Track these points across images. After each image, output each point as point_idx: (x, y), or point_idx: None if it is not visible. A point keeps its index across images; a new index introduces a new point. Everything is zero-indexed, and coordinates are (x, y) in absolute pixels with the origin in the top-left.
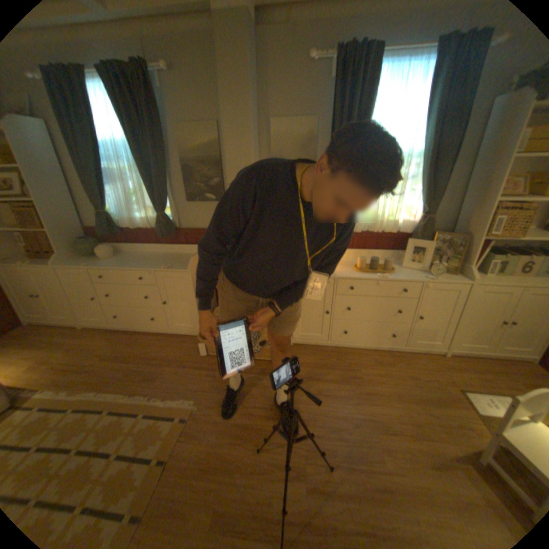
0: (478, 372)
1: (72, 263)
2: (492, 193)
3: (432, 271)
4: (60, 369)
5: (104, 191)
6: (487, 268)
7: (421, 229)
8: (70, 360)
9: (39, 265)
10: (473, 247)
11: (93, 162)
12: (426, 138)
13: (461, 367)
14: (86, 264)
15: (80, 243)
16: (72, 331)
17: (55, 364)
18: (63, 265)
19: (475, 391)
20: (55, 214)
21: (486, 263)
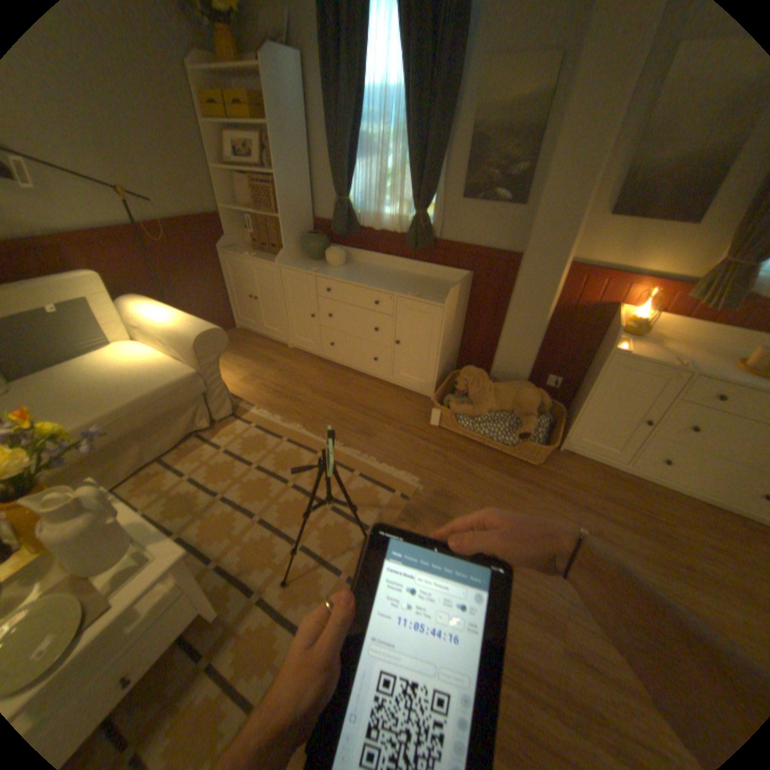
0: None
1: (300, 265)
2: None
3: None
4: (274, 388)
5: (353, 169)
6: None
7: None
8: (283, 382)
9: (265, 261)
10: None
11: (351, 122)
12: None
13: None
14: (316, 270)
15: (312, 240)
16: (283, 348)
17: (269, 381)
18: (290, 266)
19: None
20: (292, 197)
21: None
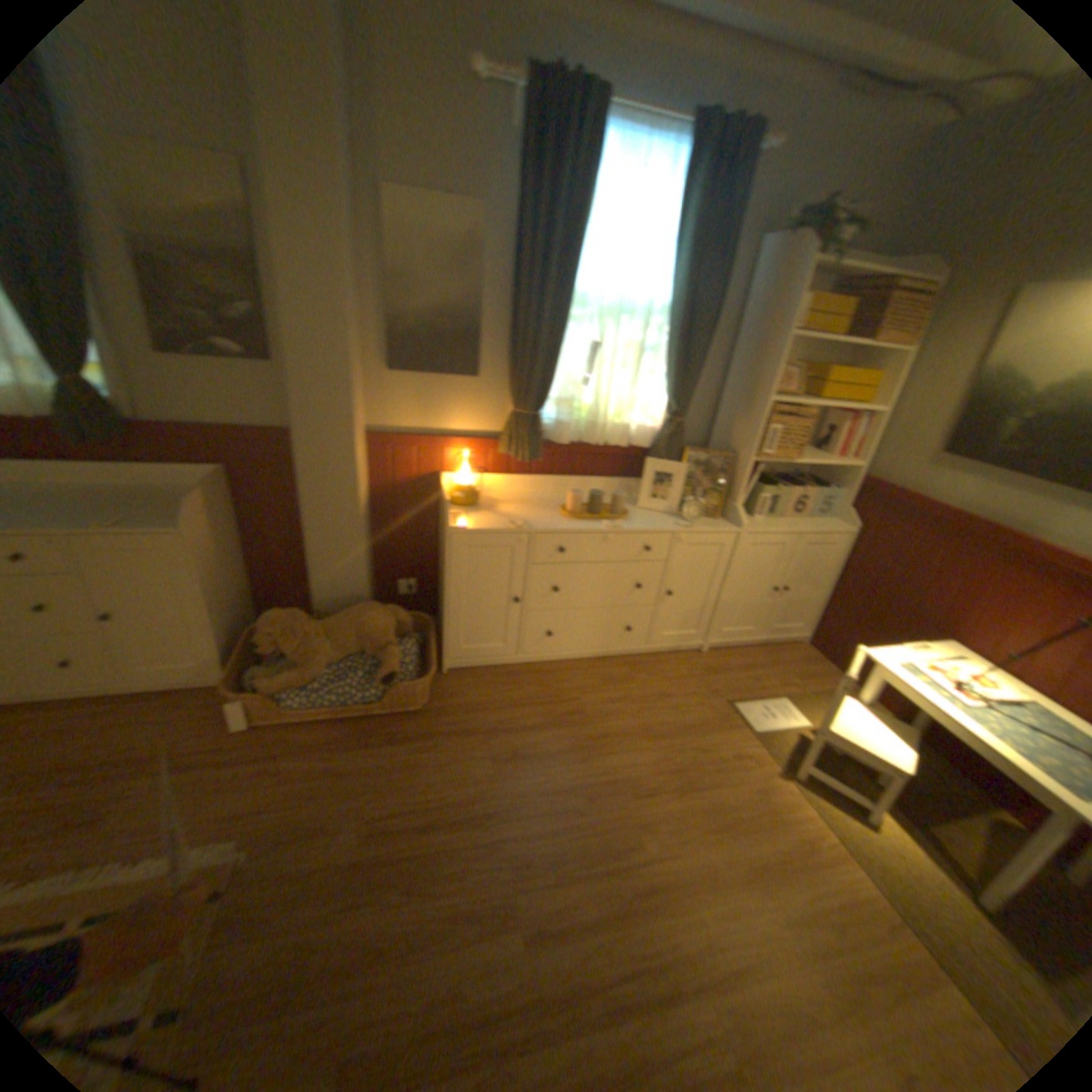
0: (744, 668)
1: None
2: (763, 388)
3: (684, 514)
4: None
5: None
6: (753, 507)
7: (666, 442)
8: None
9: None
10: (738, 473)
11: None
12: (673, 283)
13: (722, 664)
14: None
15: None
16: None
17: None
18: None
19: (745, 698)
20: None
21: (752, 498)
